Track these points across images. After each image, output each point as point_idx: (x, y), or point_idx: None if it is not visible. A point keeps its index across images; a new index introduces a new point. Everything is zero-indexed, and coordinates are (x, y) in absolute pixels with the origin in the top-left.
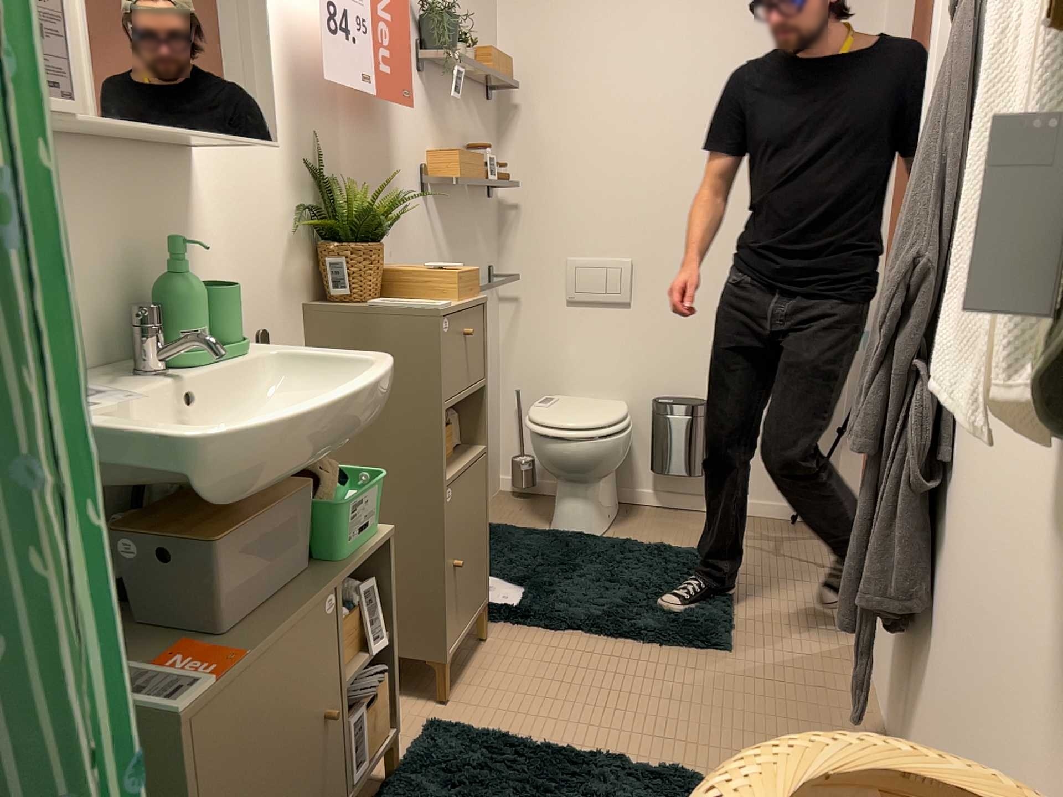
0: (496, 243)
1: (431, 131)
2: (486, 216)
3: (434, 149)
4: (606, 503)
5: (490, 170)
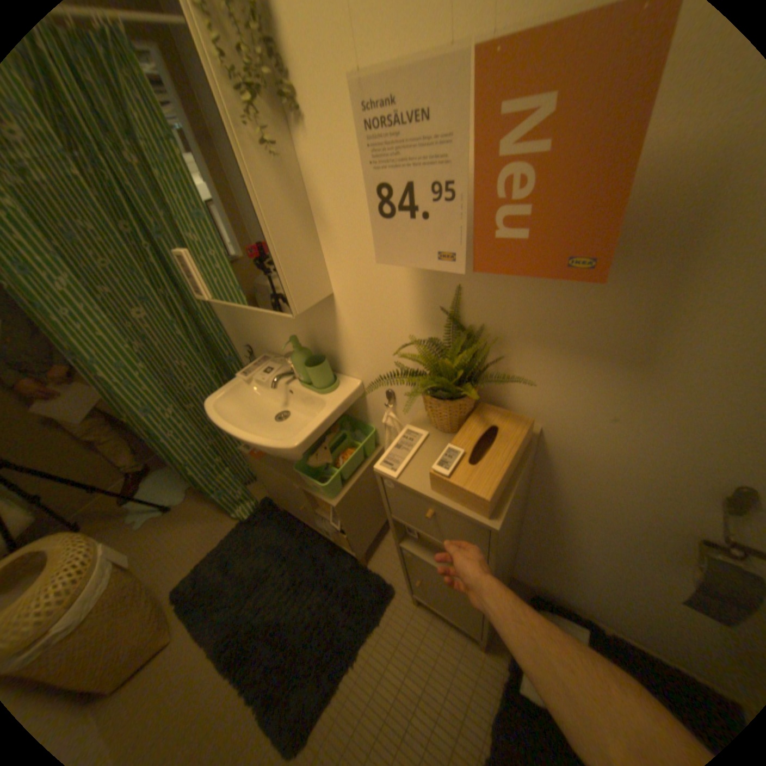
0: None
1: None
2: None
3: None
4: None
5: None
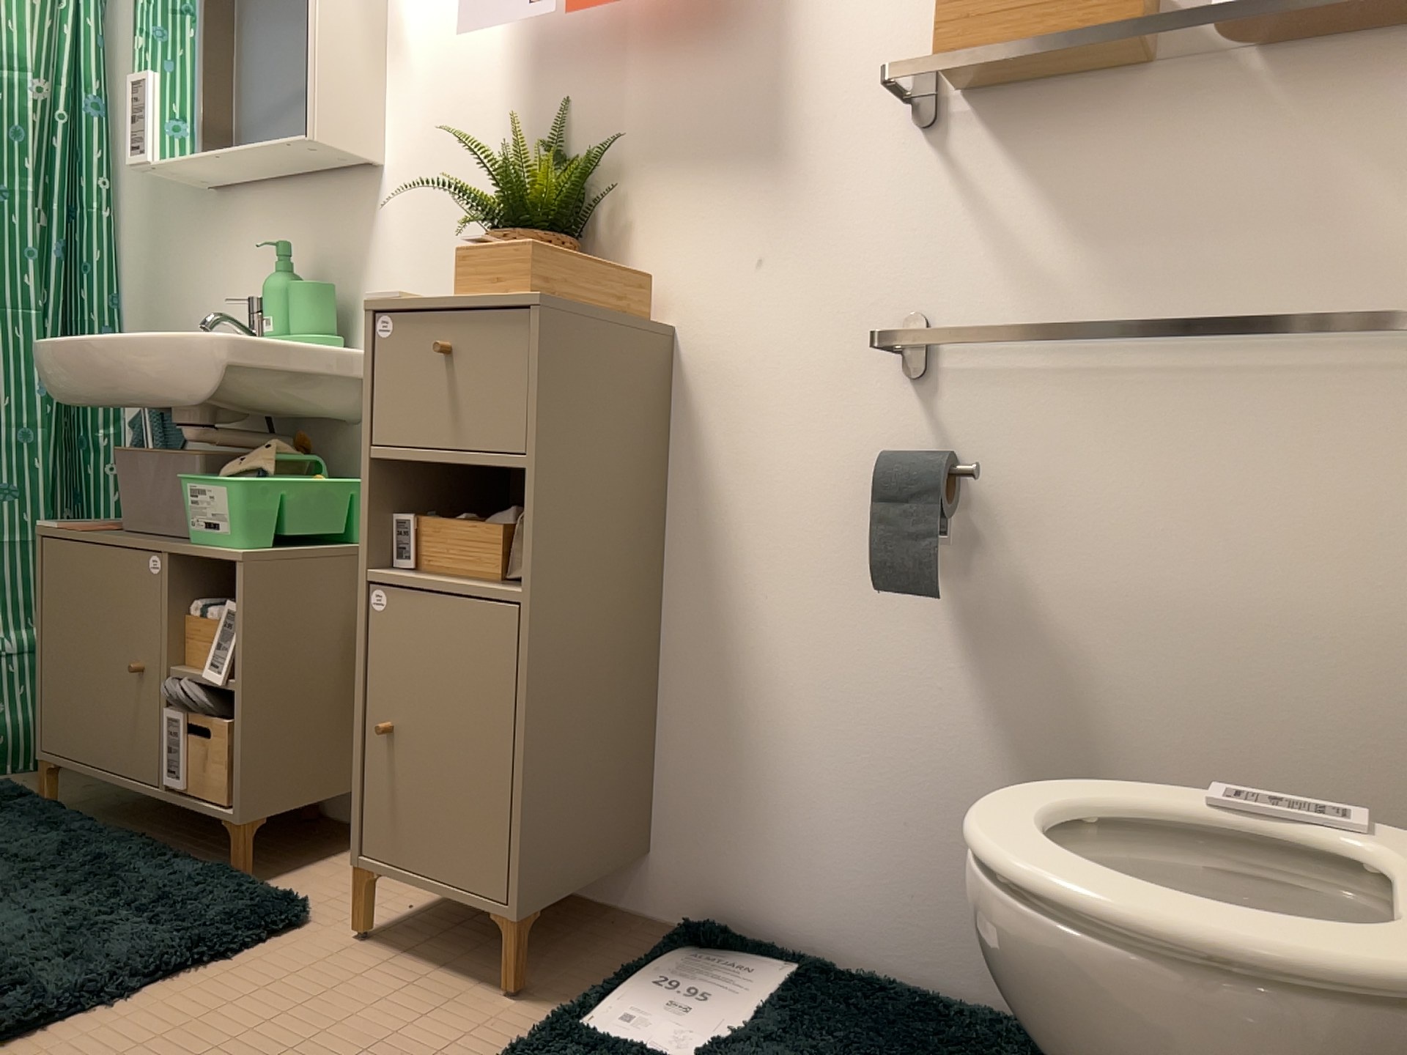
0: None
1: None
2: None
3: None
4: None
5: None
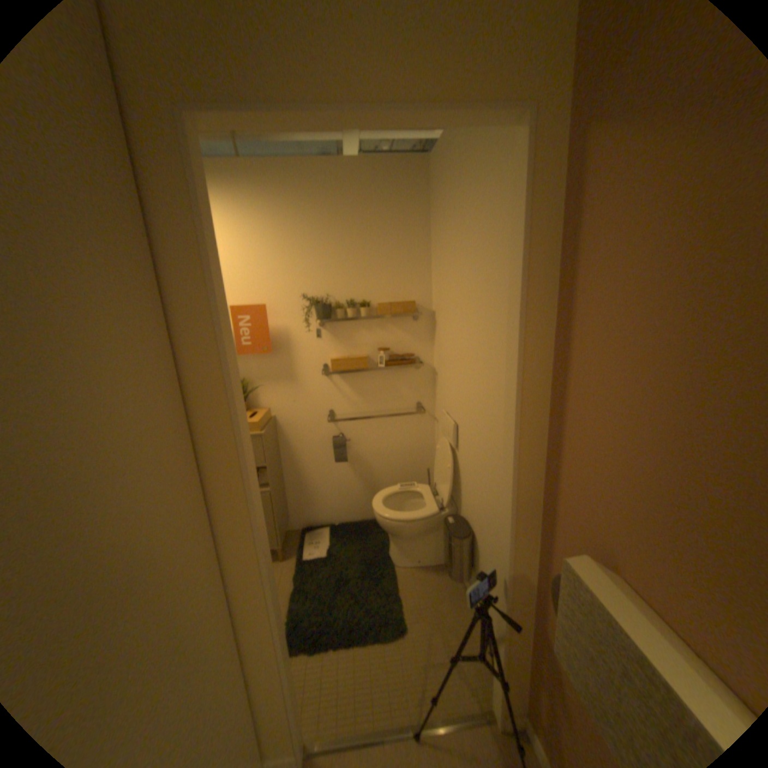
0: (428, 387)
1: (331, 345)
2: (411, 375)
3: (336, 352)
4: (416, 553)
5: (380, 358)
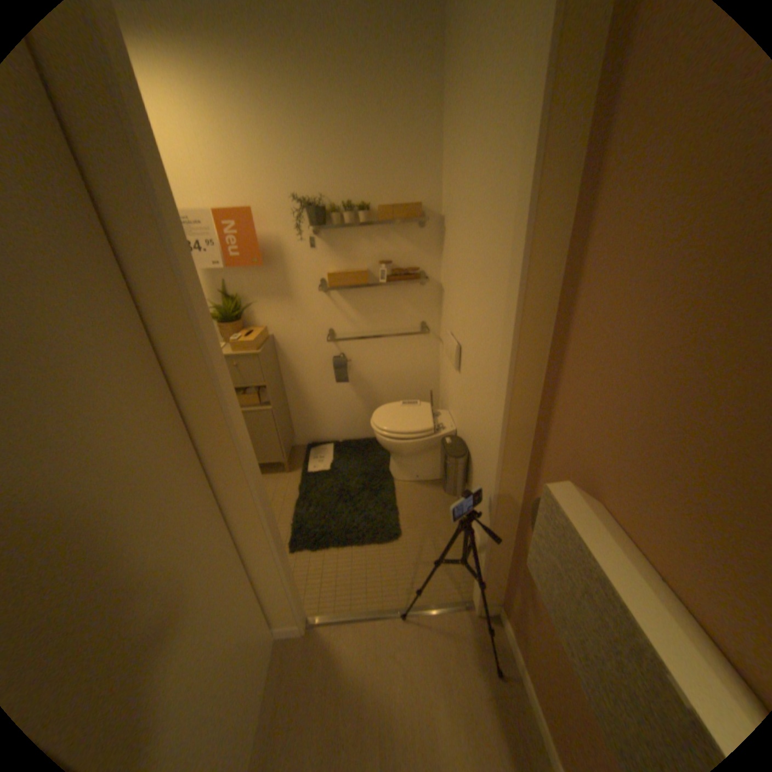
0: (433, 306)
1: (327, 257)
2: (415, 292)
3: (333, 265)
4: (415, 469)
5: (381, 272)
